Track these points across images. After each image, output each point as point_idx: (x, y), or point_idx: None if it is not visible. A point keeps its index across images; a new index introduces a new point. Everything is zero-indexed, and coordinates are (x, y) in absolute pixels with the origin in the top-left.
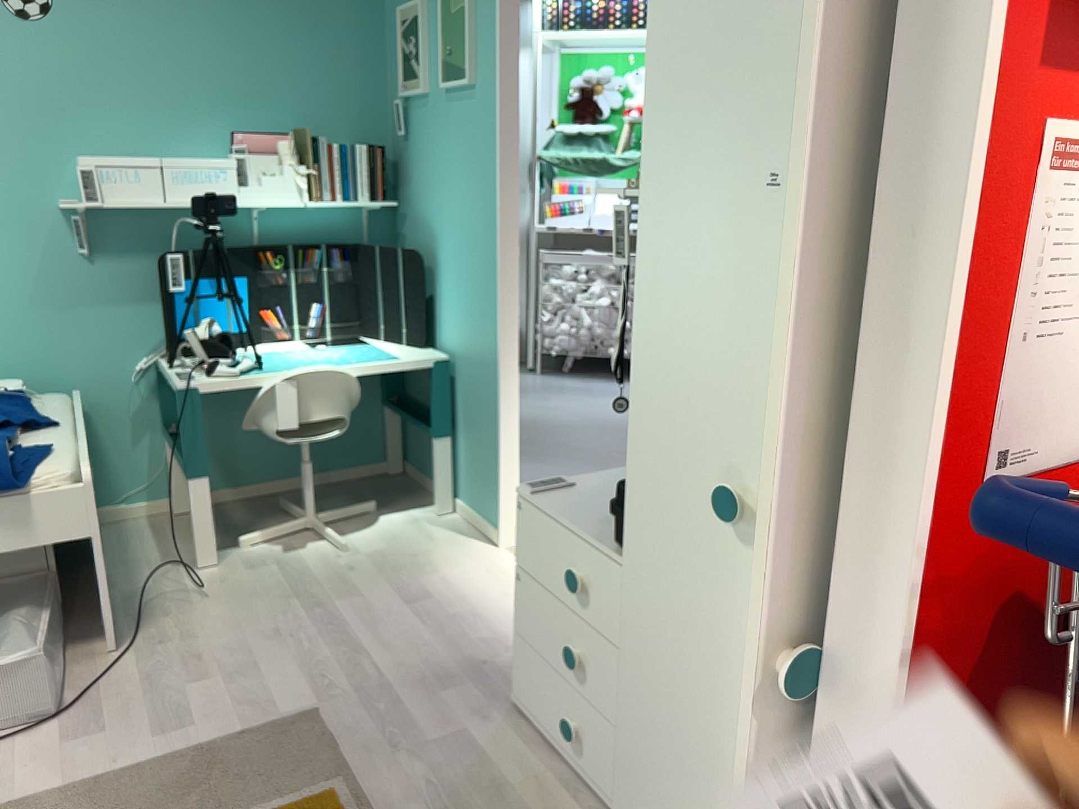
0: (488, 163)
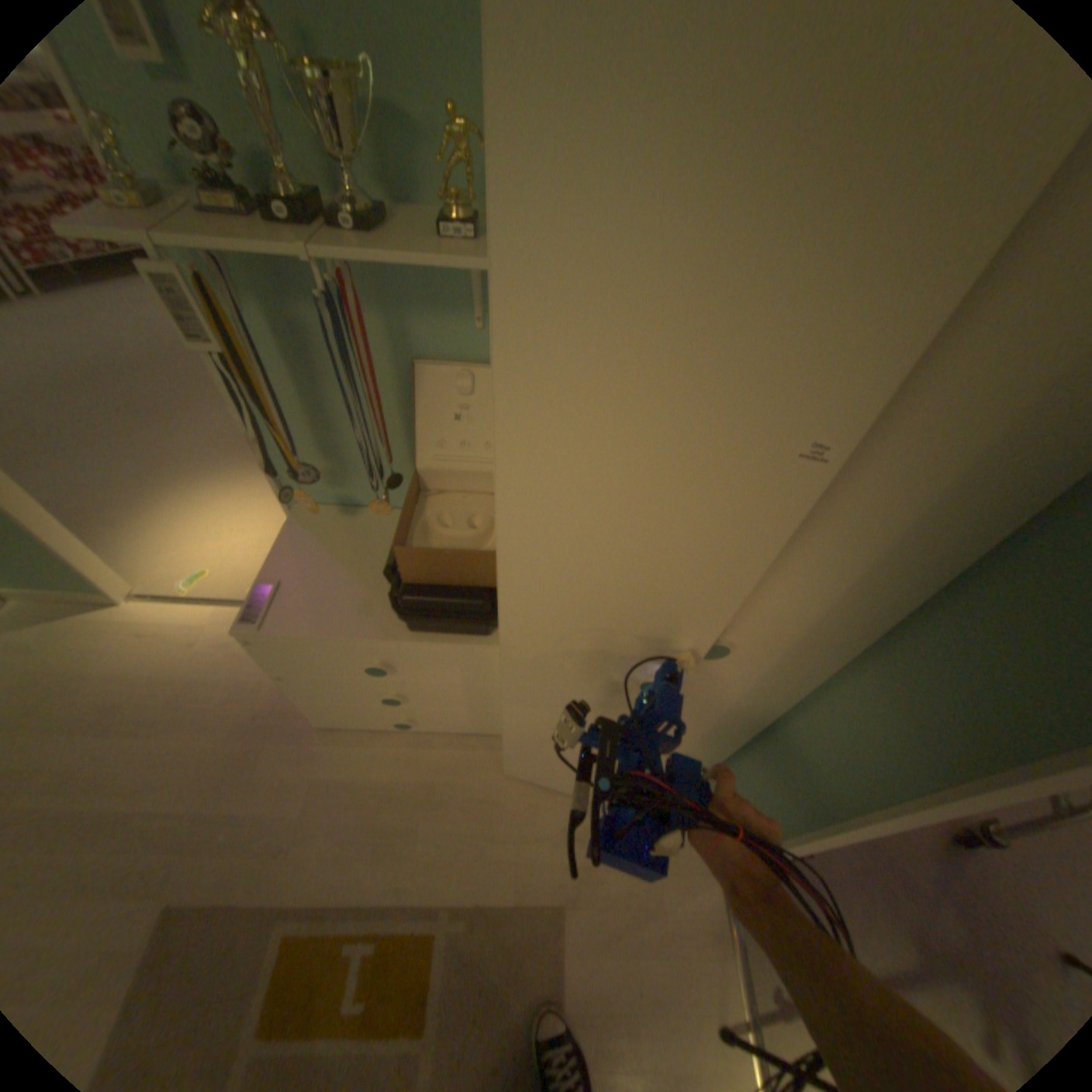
0: None
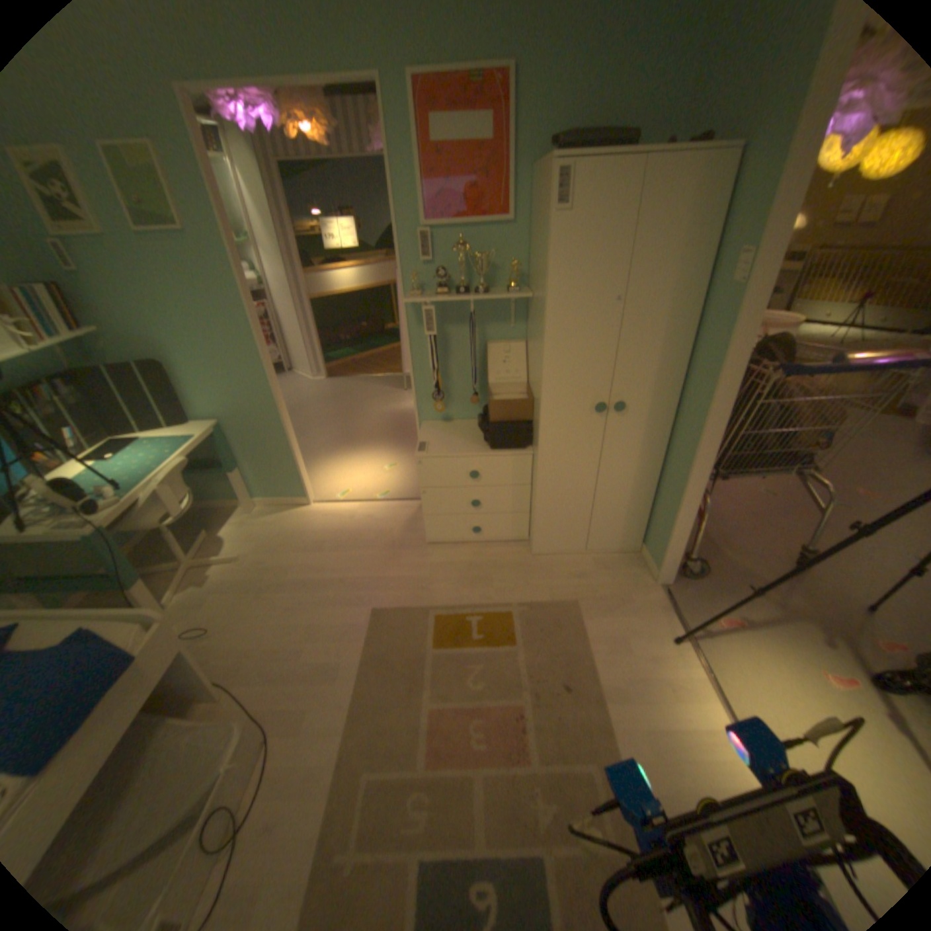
0: (226, 289)
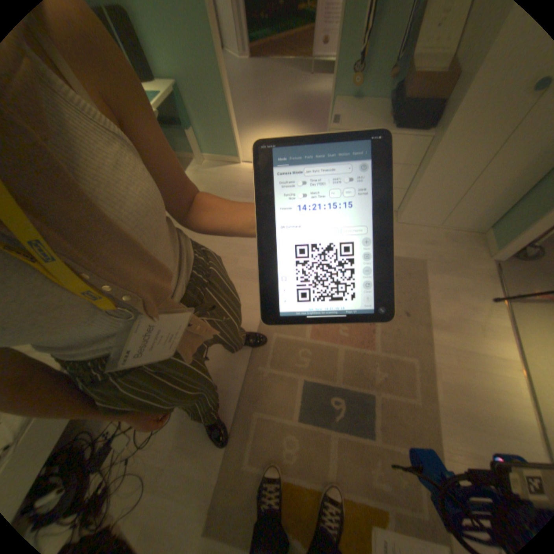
0: None
